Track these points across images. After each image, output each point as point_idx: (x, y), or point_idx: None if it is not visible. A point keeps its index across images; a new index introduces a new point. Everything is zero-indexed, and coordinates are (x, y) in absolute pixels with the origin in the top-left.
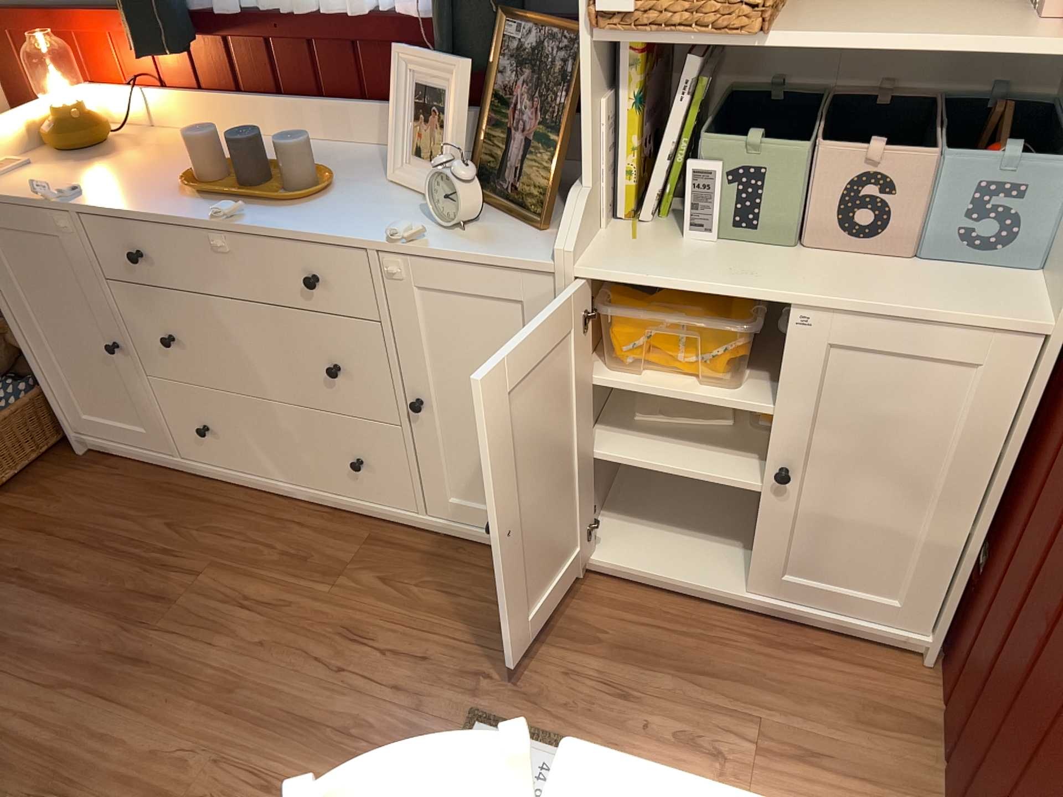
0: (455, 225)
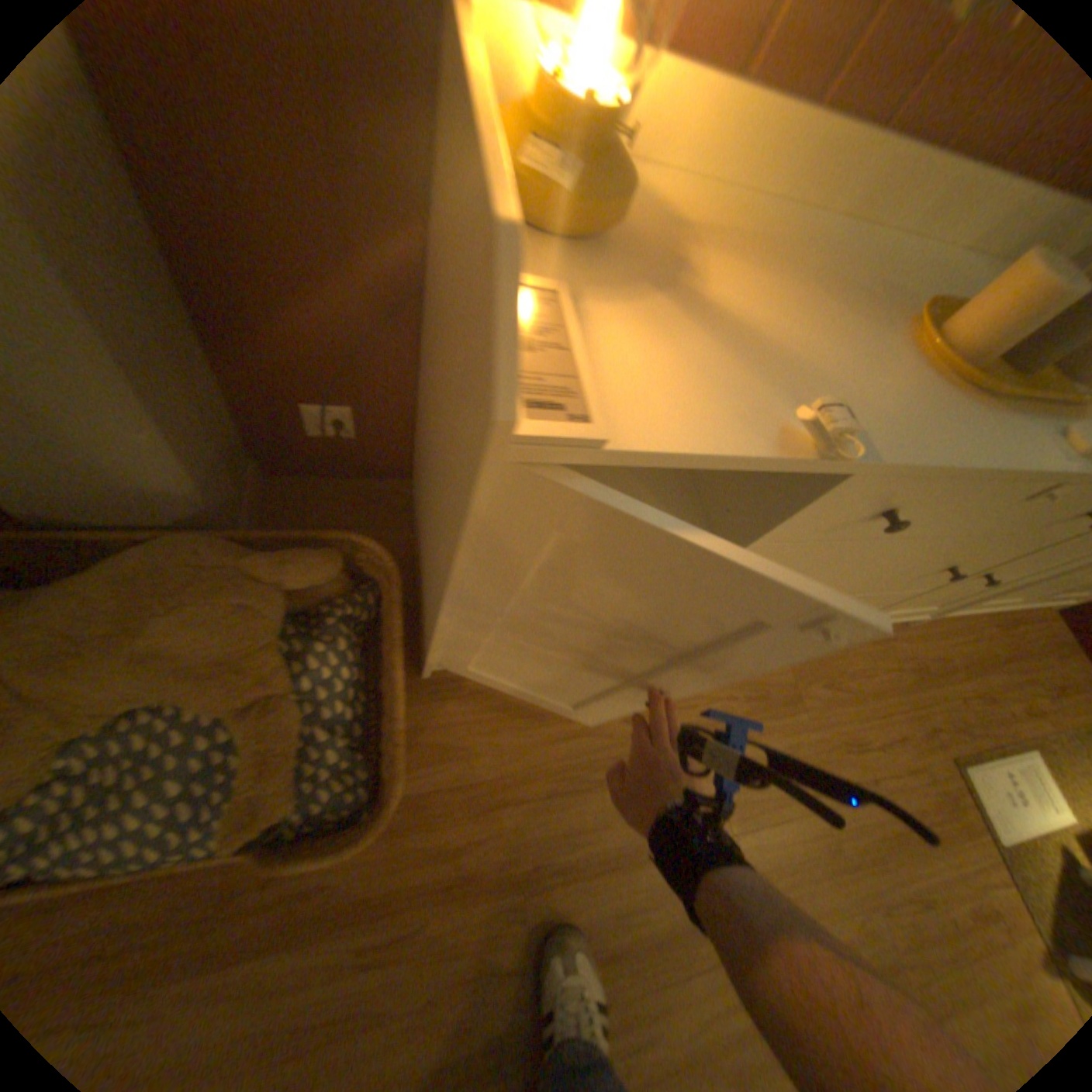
0: None
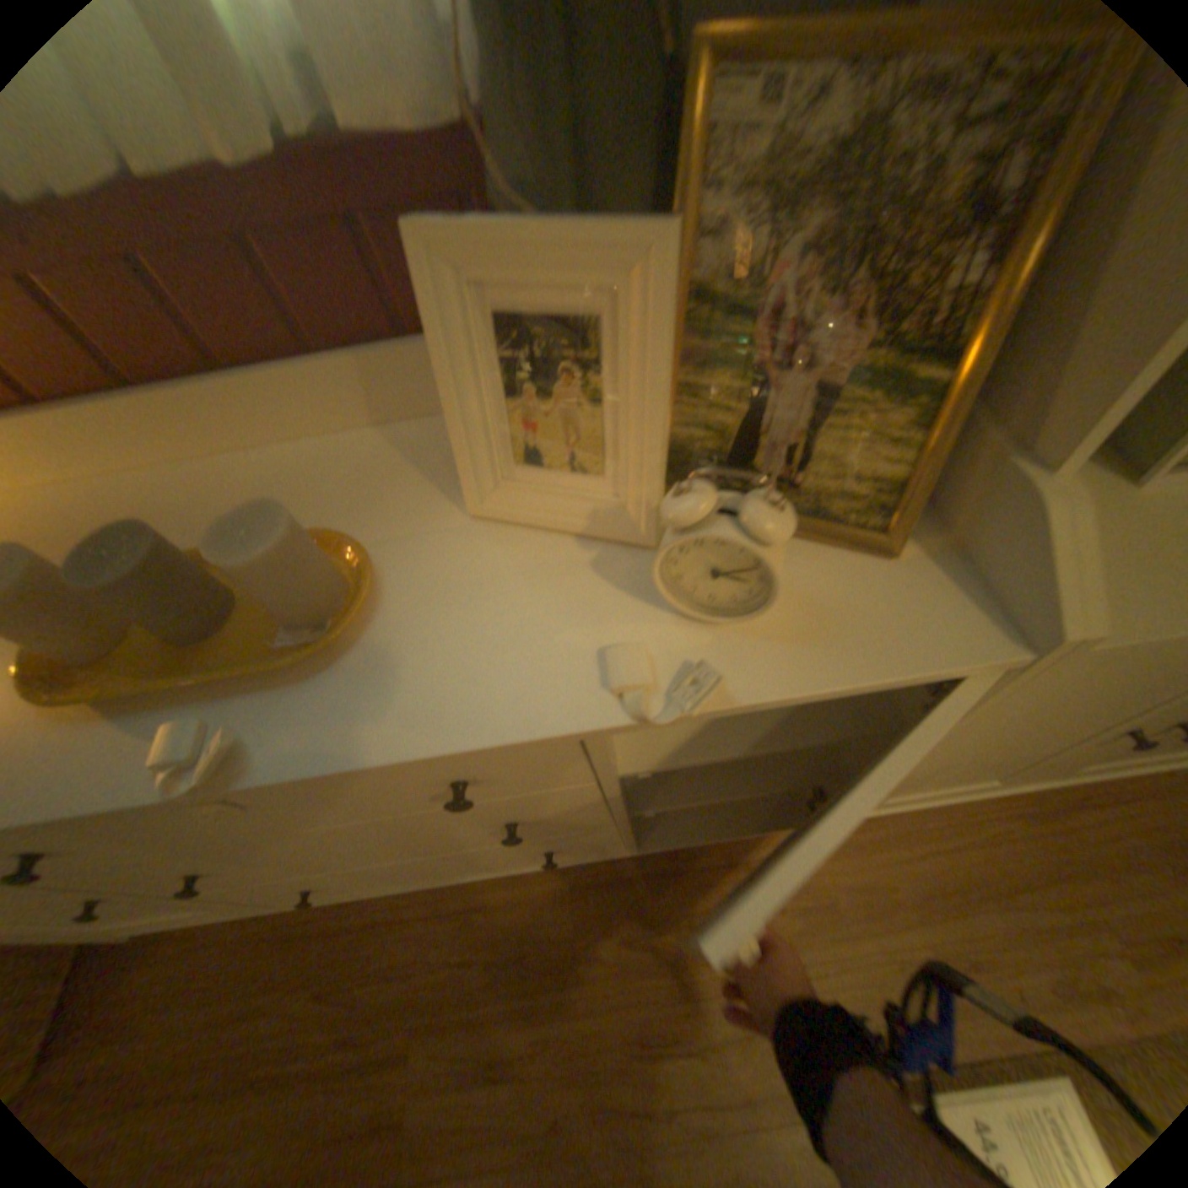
0: (745, 615)
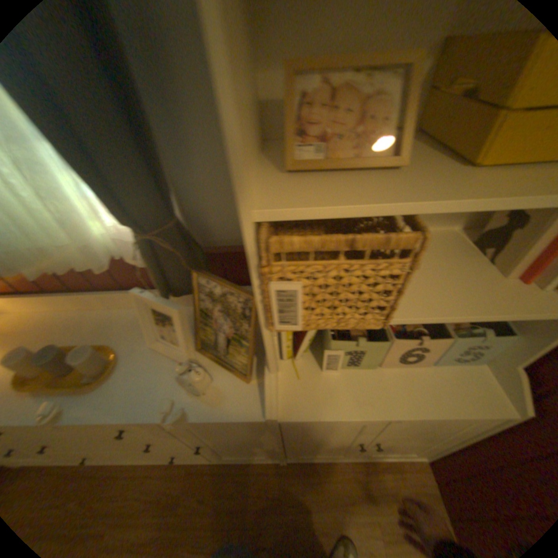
0: (196, 397)
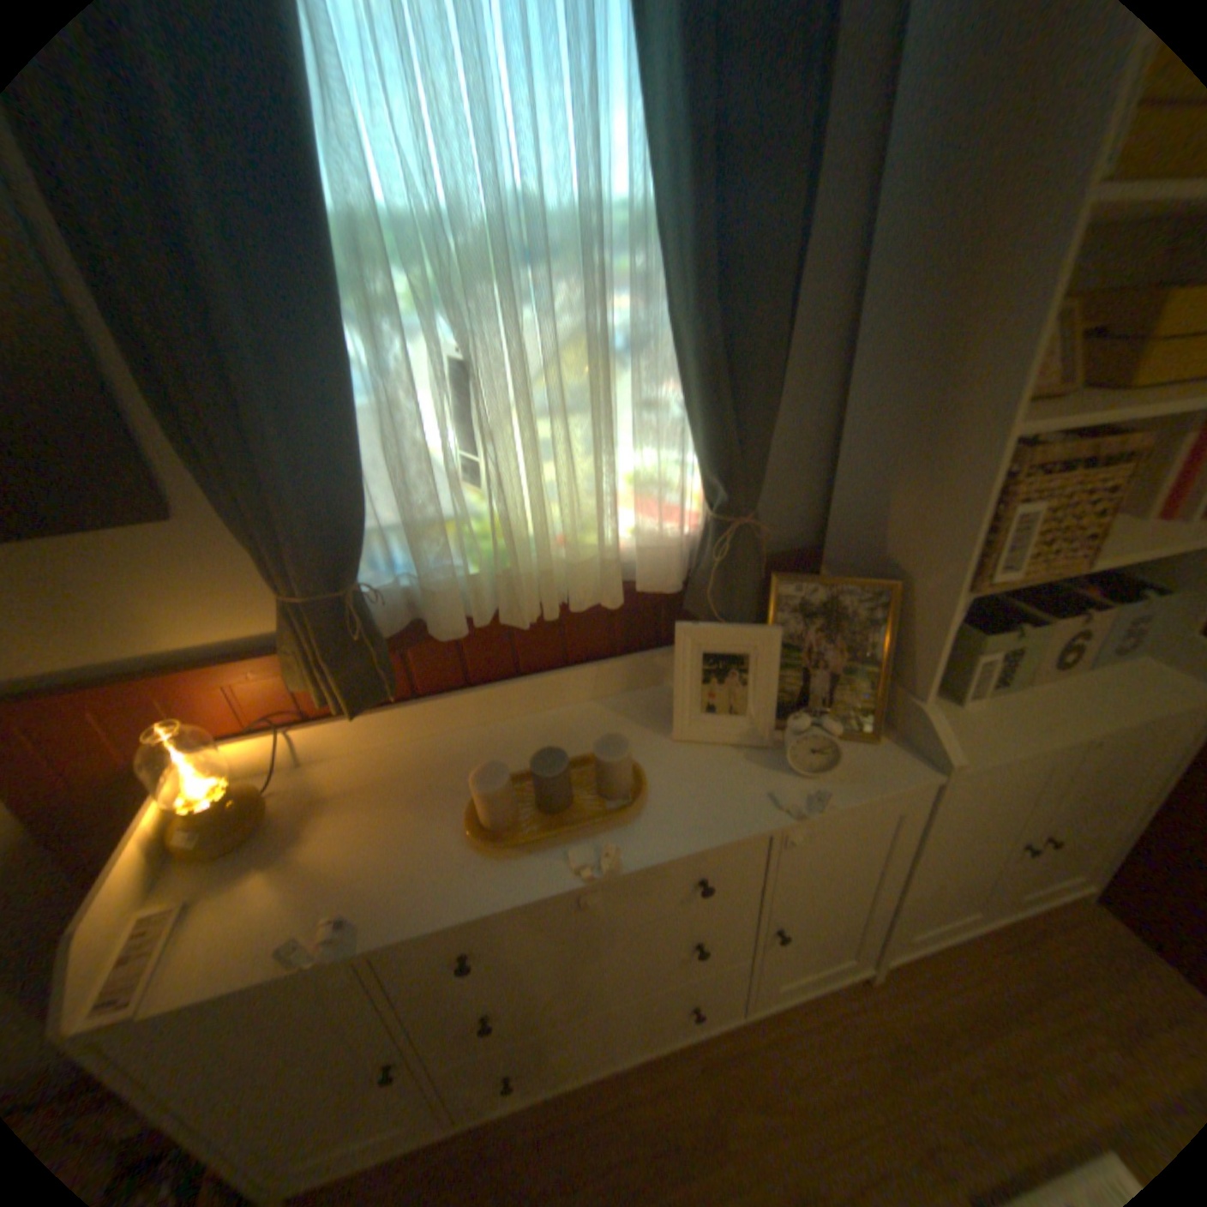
0: (828, 770)
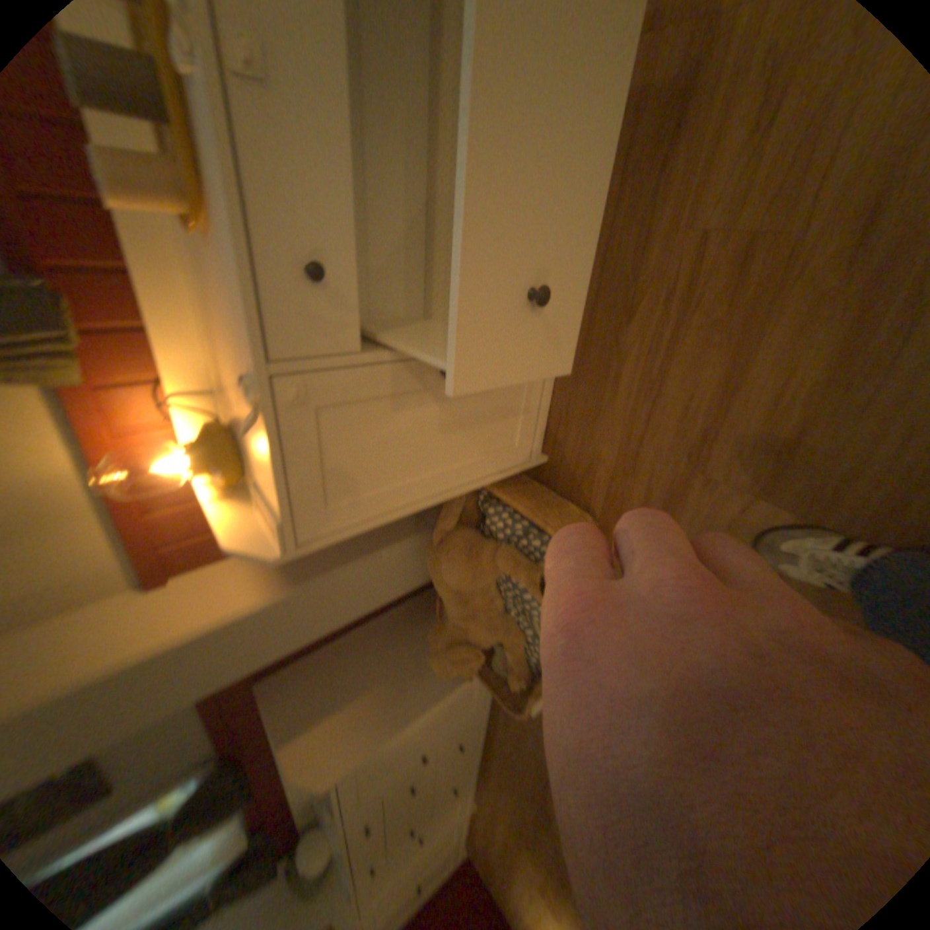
0: None
